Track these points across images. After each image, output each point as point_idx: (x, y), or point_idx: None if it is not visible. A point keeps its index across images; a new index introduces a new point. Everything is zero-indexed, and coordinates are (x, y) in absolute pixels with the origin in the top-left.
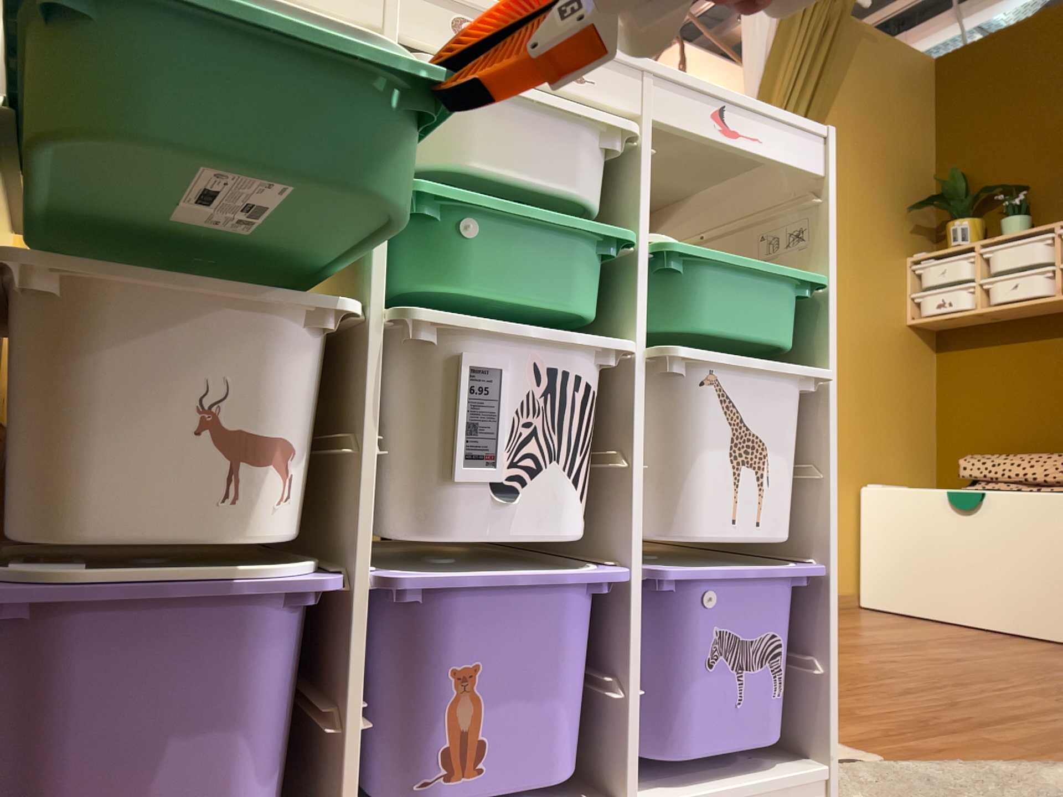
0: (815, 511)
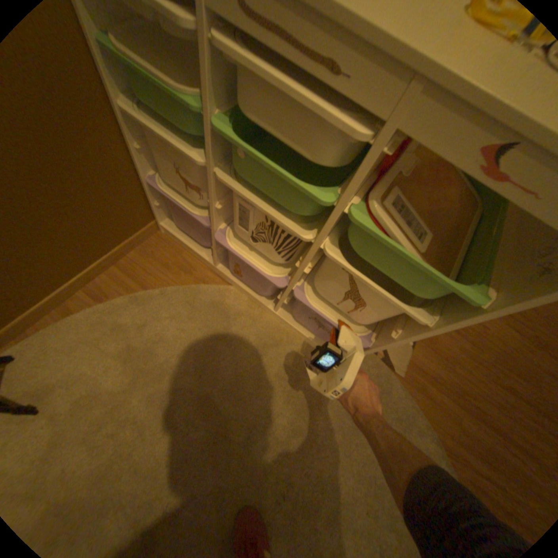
0: (392, 342)
